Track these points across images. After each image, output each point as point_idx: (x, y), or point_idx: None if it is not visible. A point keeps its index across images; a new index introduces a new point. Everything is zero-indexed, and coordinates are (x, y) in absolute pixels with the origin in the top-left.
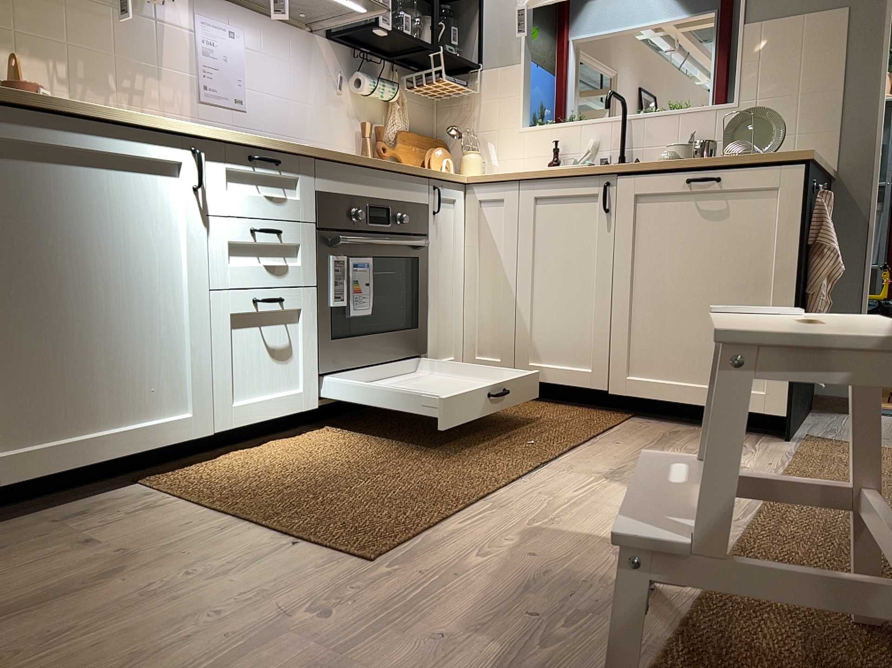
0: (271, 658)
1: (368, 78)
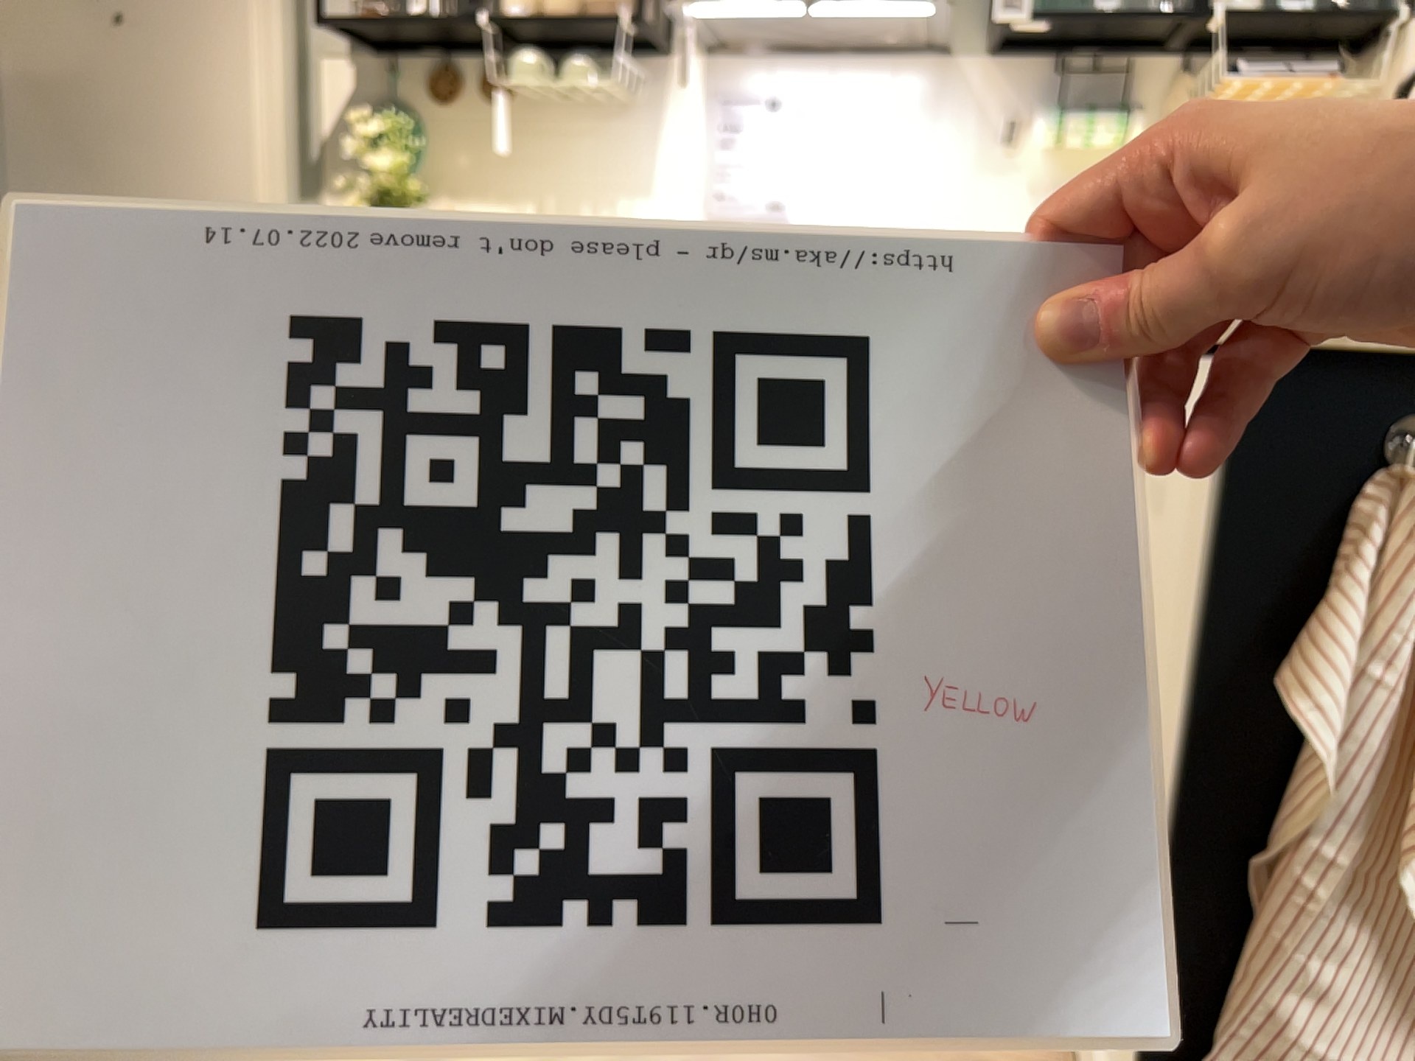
0: None
1: (1038, 113)
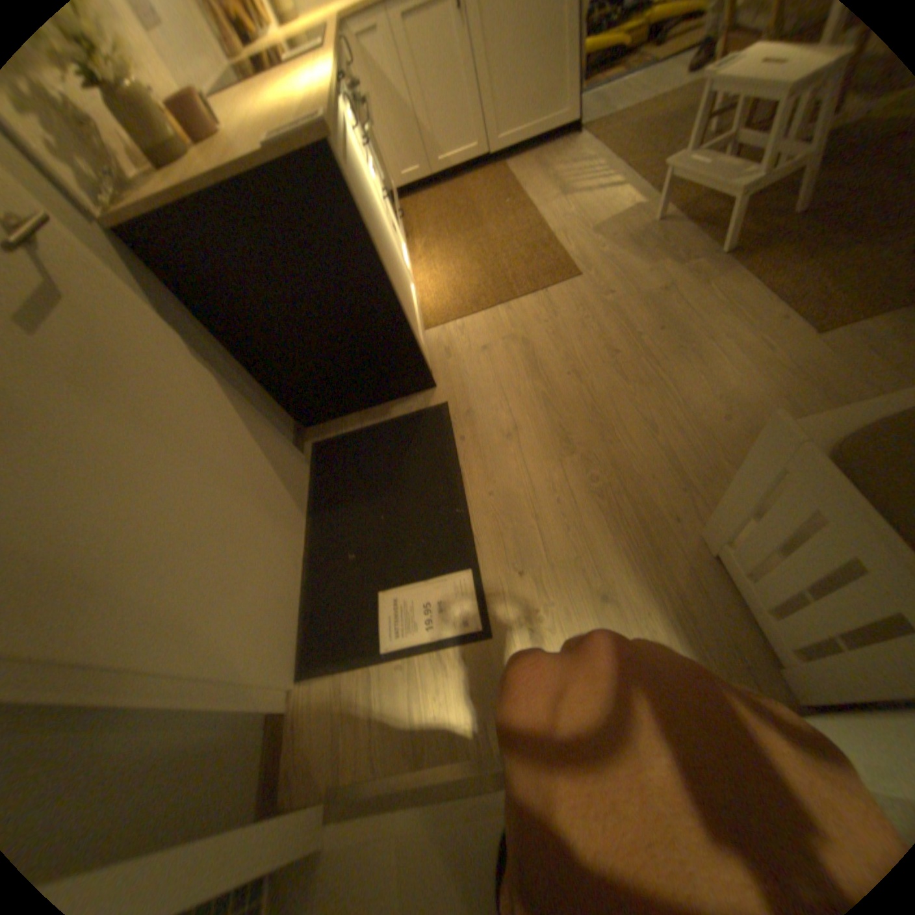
0: (628, 305)
1: None
